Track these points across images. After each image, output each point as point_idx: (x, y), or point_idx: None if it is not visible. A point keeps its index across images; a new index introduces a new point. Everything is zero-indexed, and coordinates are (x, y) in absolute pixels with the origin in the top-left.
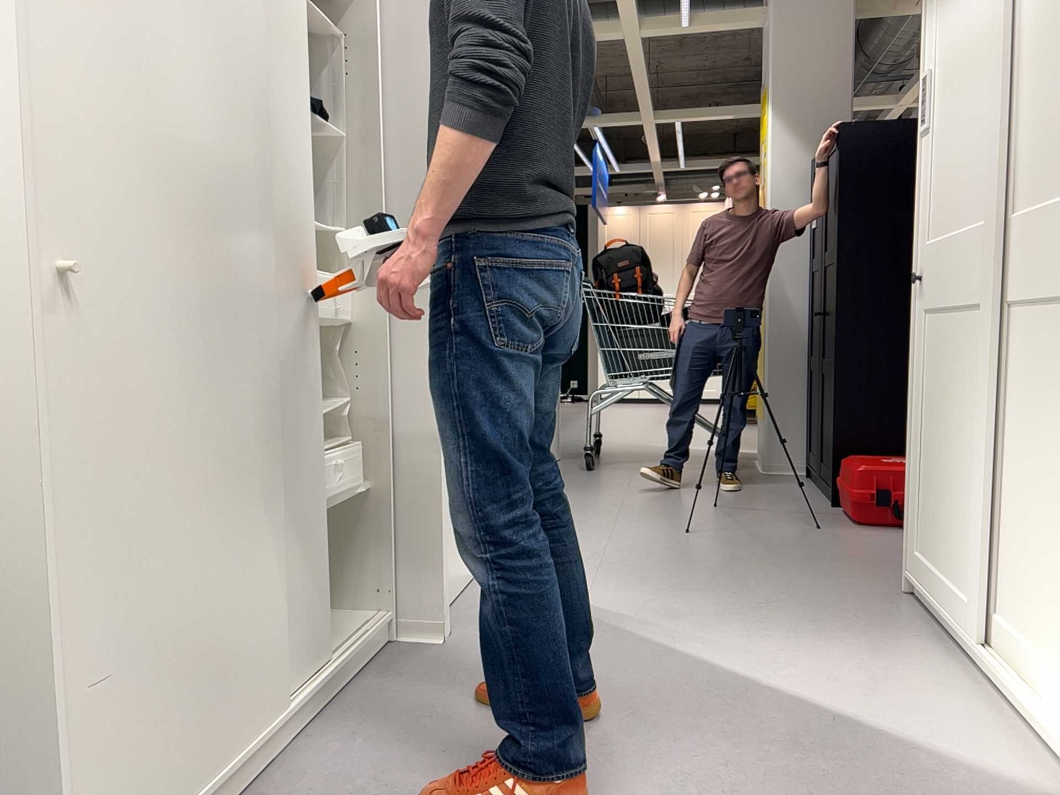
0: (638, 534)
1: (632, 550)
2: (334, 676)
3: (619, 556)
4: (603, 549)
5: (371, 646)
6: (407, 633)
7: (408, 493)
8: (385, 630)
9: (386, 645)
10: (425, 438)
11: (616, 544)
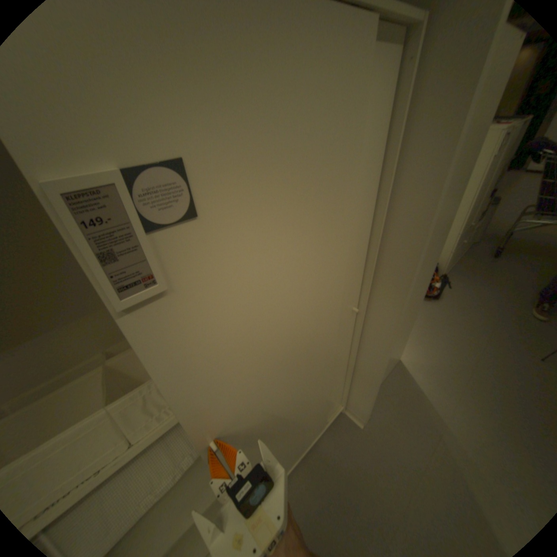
0: (507, 351)
1: (496, 372)
2: (303, 456)
3: (485, 377)
4: (477, 363)
5: (329, 426)
6: (349, 414)
7: (359, 379)
8: (338, 415)
9: (338, 417)
10: (373, 368)
11: (487, 359)
